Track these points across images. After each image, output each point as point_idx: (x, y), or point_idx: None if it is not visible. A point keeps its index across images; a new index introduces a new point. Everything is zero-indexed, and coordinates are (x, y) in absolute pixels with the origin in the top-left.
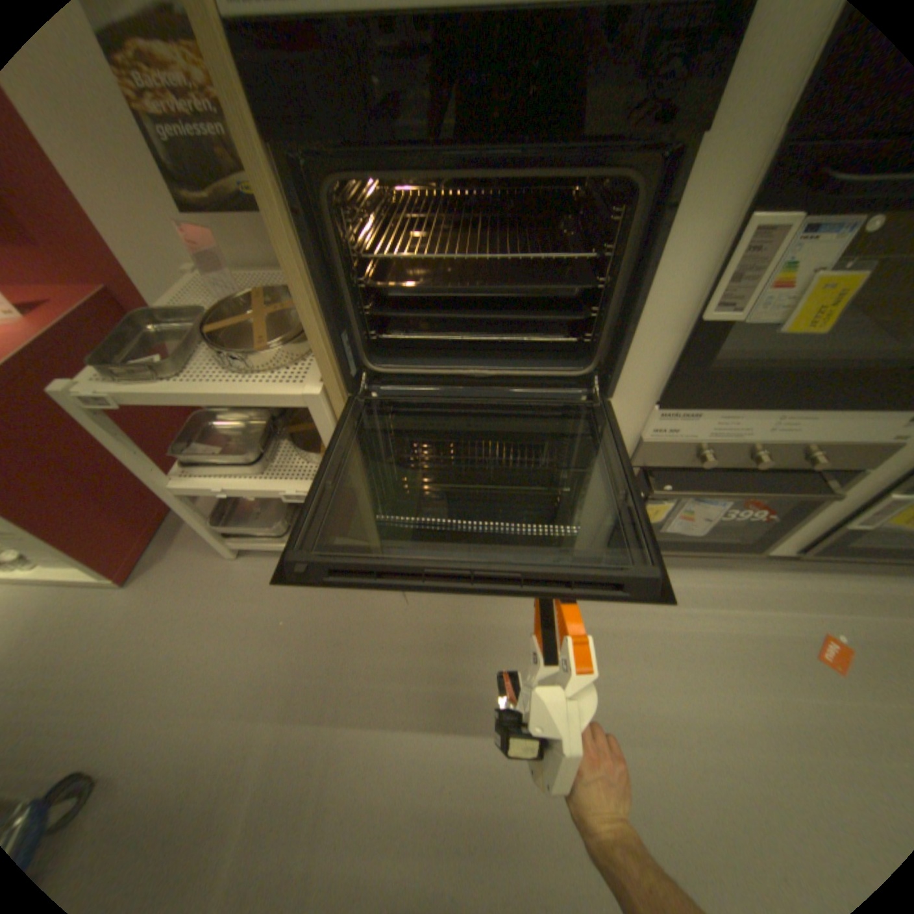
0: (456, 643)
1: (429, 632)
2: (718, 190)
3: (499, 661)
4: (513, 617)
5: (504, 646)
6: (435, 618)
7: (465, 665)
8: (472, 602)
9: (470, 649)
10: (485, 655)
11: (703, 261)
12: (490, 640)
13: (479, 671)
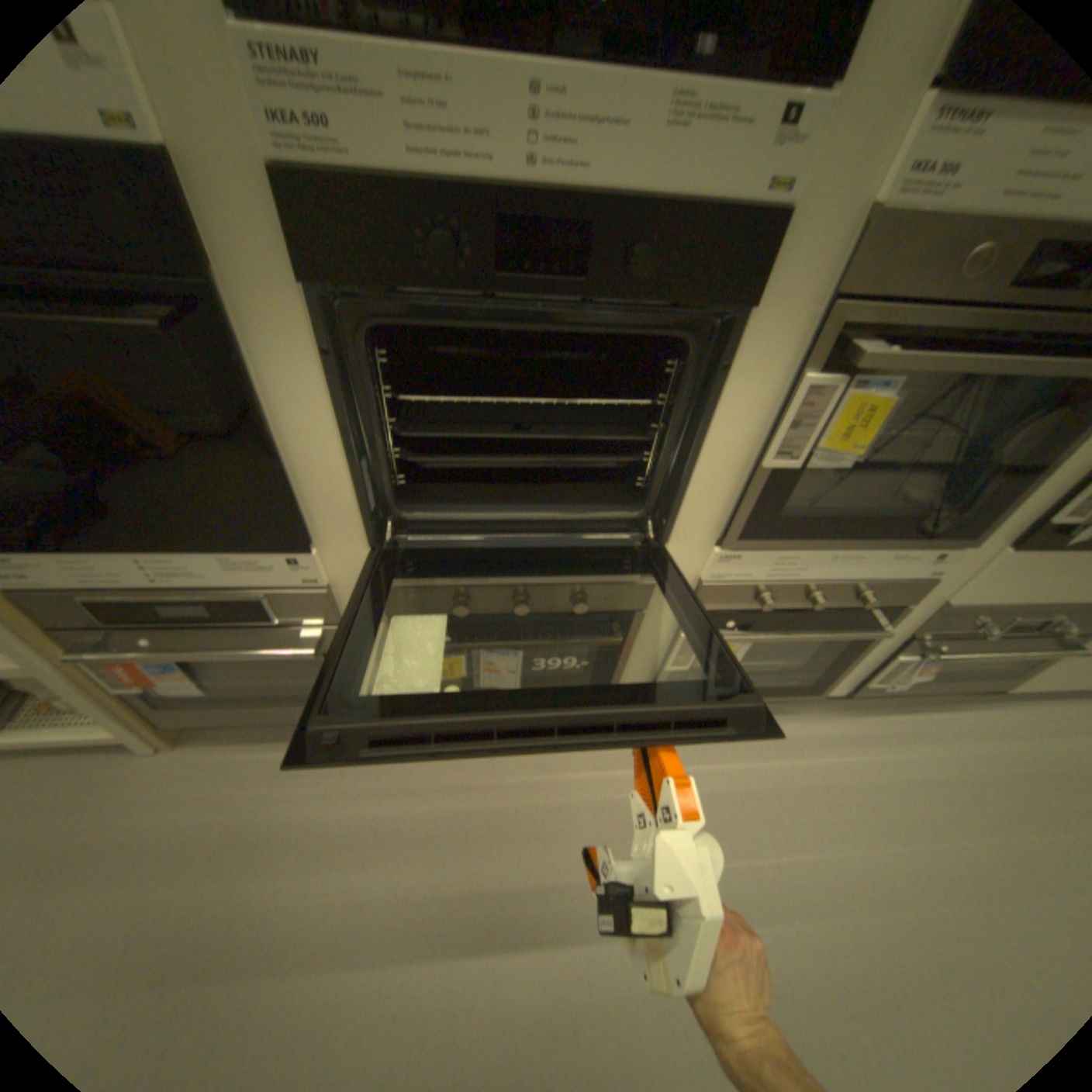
0: (222, 856)
1: (188, 844)
2: (277, 331)
3: (275, 874)
4: (310, 811)
5: (287, 852)
6: (203, 823)
7: (226, 885)
8: (261, 795)
9: (240, 862)
10: (257, 868)
11: (314, 401)
12: (270, 846)
13: (244, 891)
